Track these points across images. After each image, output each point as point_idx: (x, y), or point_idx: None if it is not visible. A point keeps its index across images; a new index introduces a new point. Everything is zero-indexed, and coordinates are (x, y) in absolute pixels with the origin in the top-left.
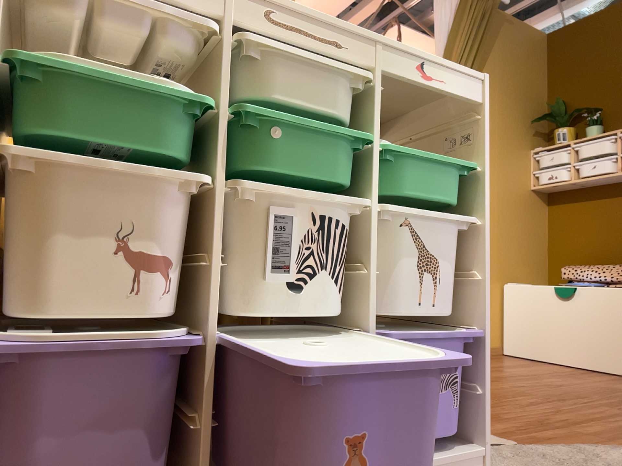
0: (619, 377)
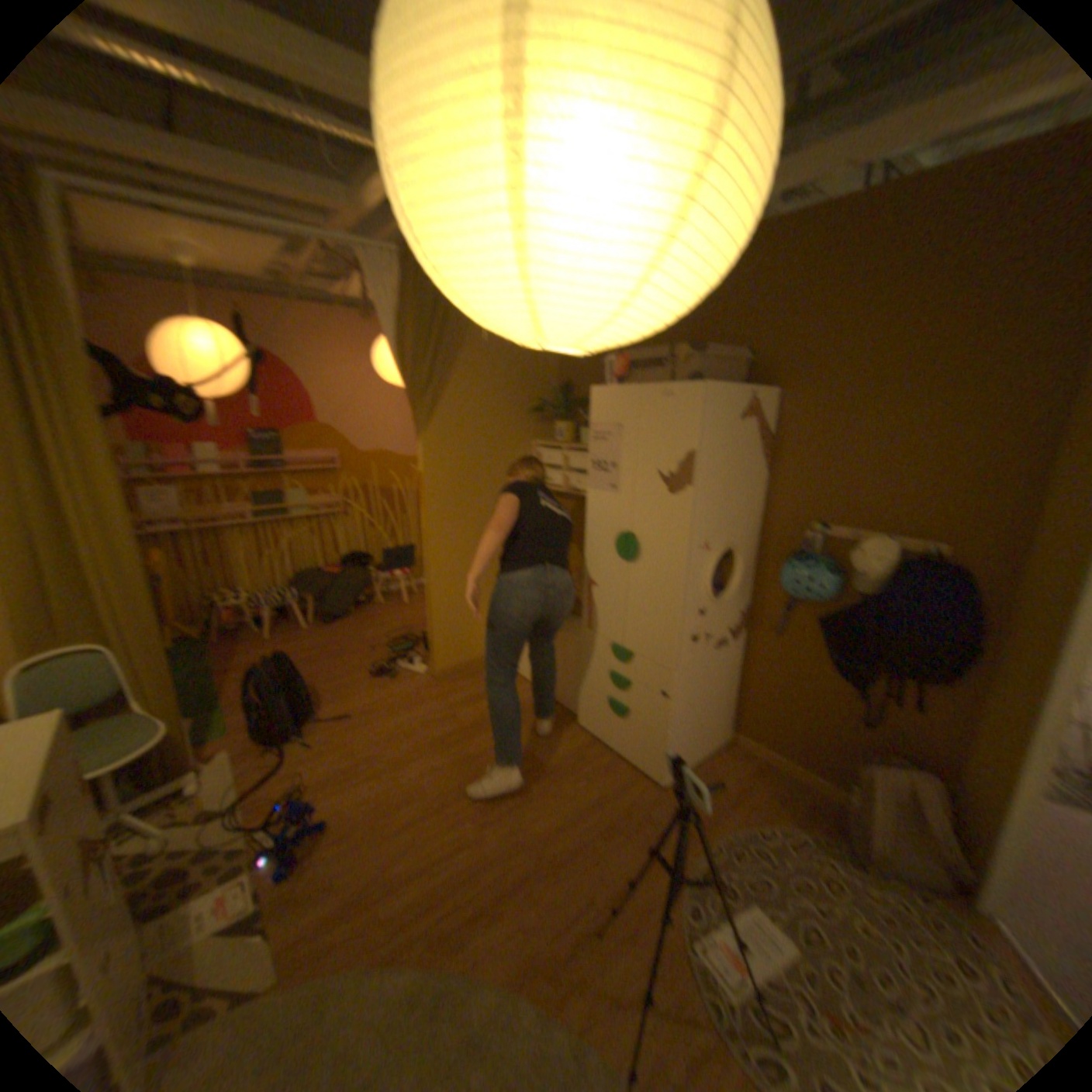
0: (564, 721)
